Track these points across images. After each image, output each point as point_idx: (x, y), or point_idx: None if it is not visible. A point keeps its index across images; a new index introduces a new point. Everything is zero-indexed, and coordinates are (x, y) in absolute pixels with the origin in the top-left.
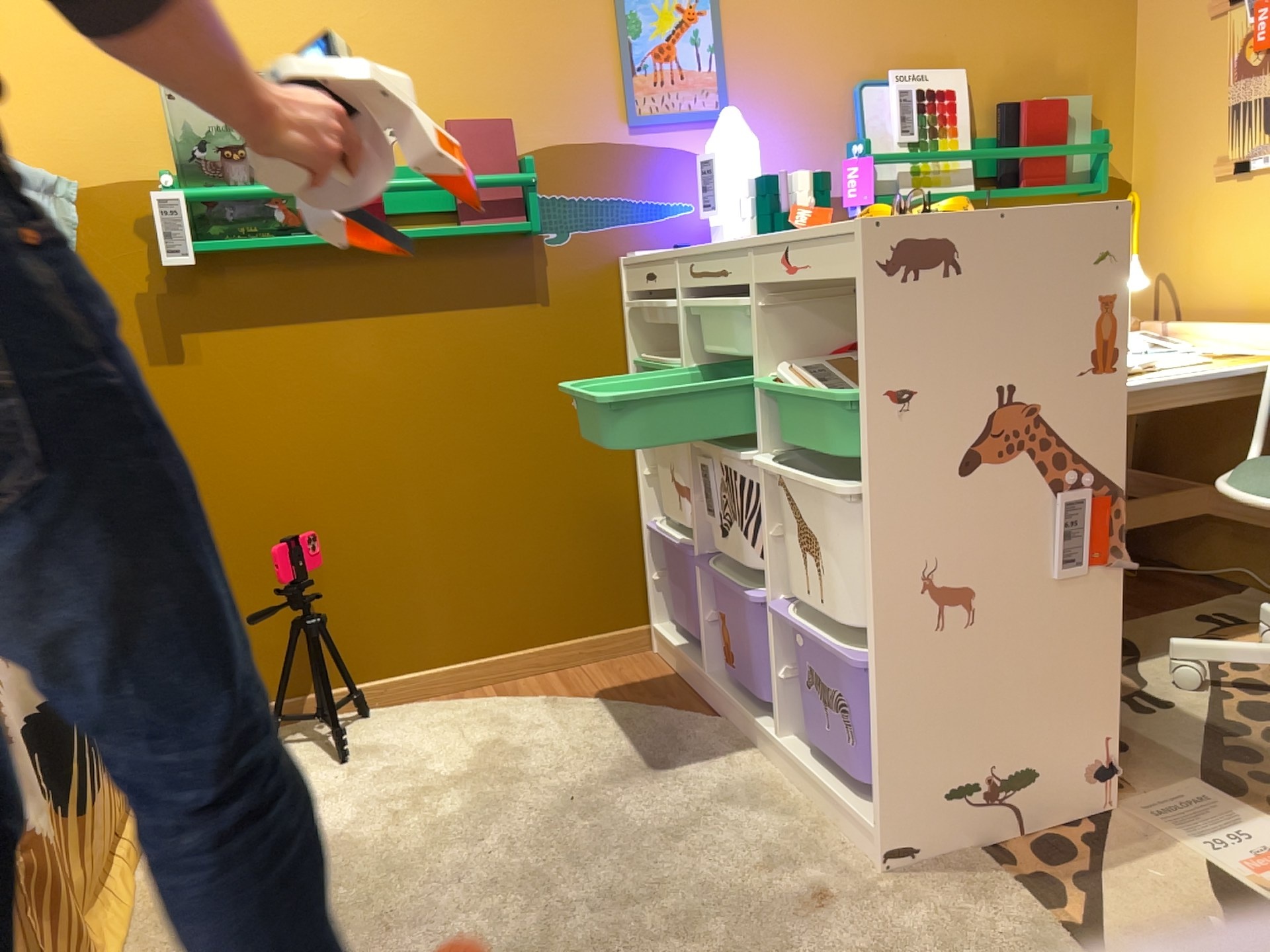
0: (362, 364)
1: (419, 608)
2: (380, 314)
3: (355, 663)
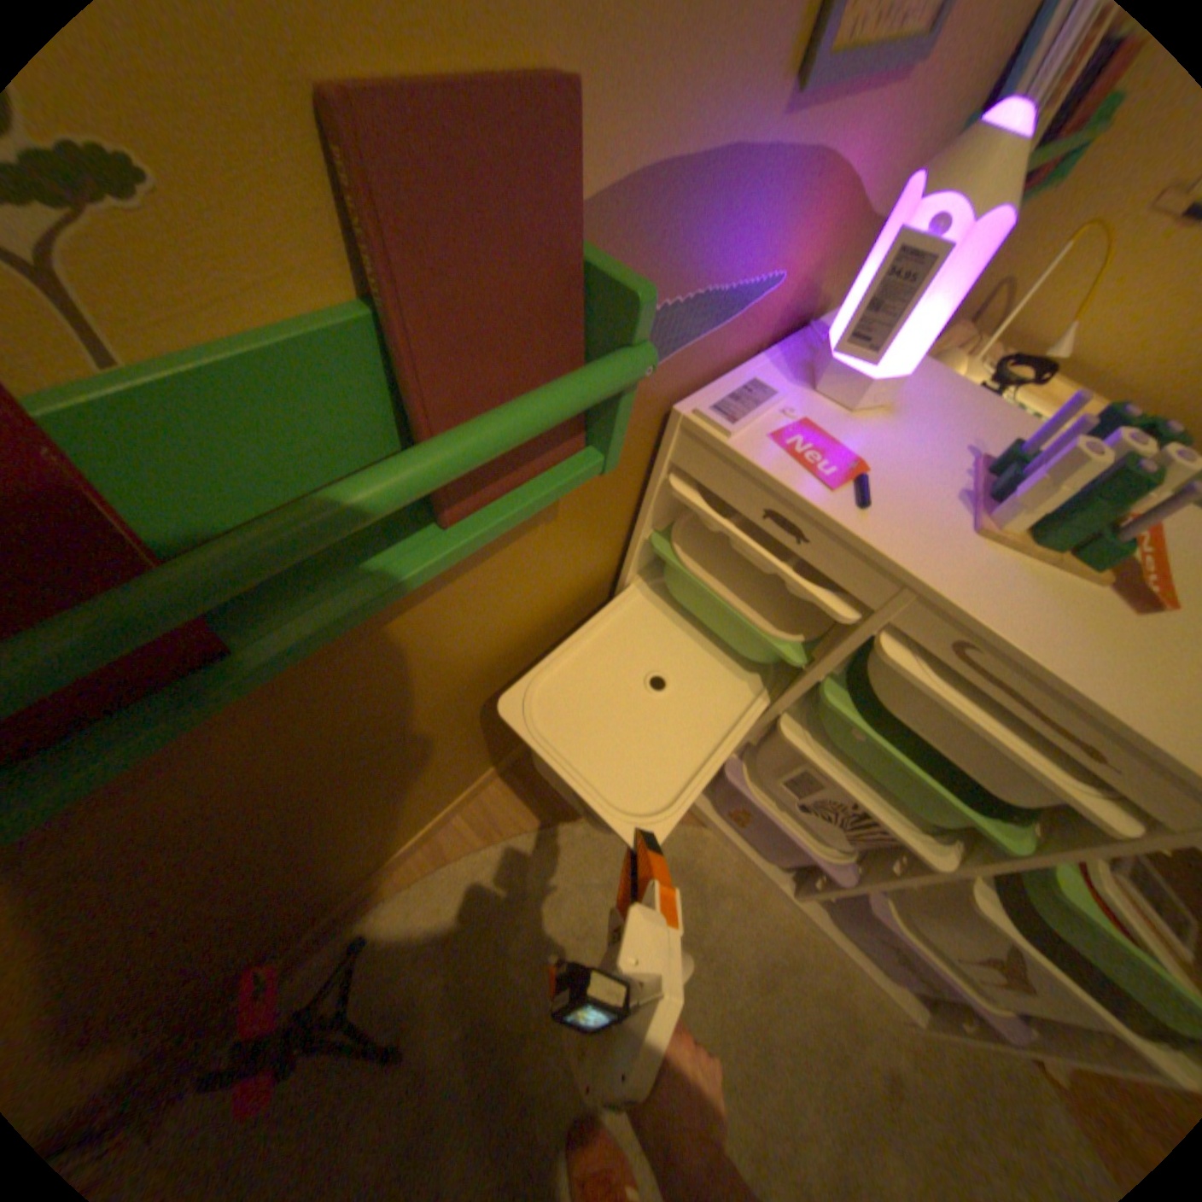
0: (231, 789)
1: (386, 840)
2: (242, 715)
3: (324, 911)
